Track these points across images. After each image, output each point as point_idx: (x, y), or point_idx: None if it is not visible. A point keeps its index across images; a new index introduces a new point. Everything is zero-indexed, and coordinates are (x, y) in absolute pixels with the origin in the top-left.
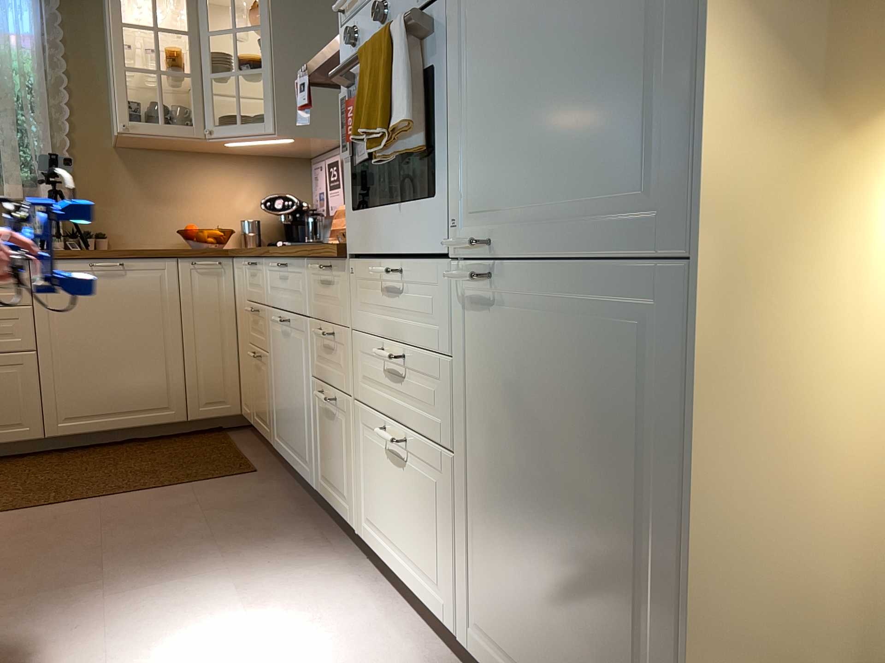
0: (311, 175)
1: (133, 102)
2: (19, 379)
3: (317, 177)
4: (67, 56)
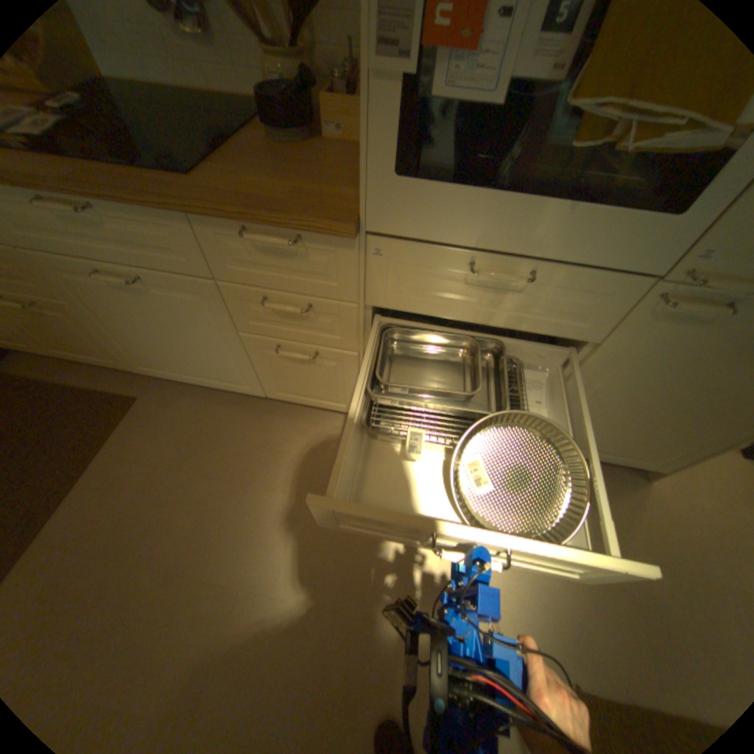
0: None
1: None
2: None
3: None
4: None
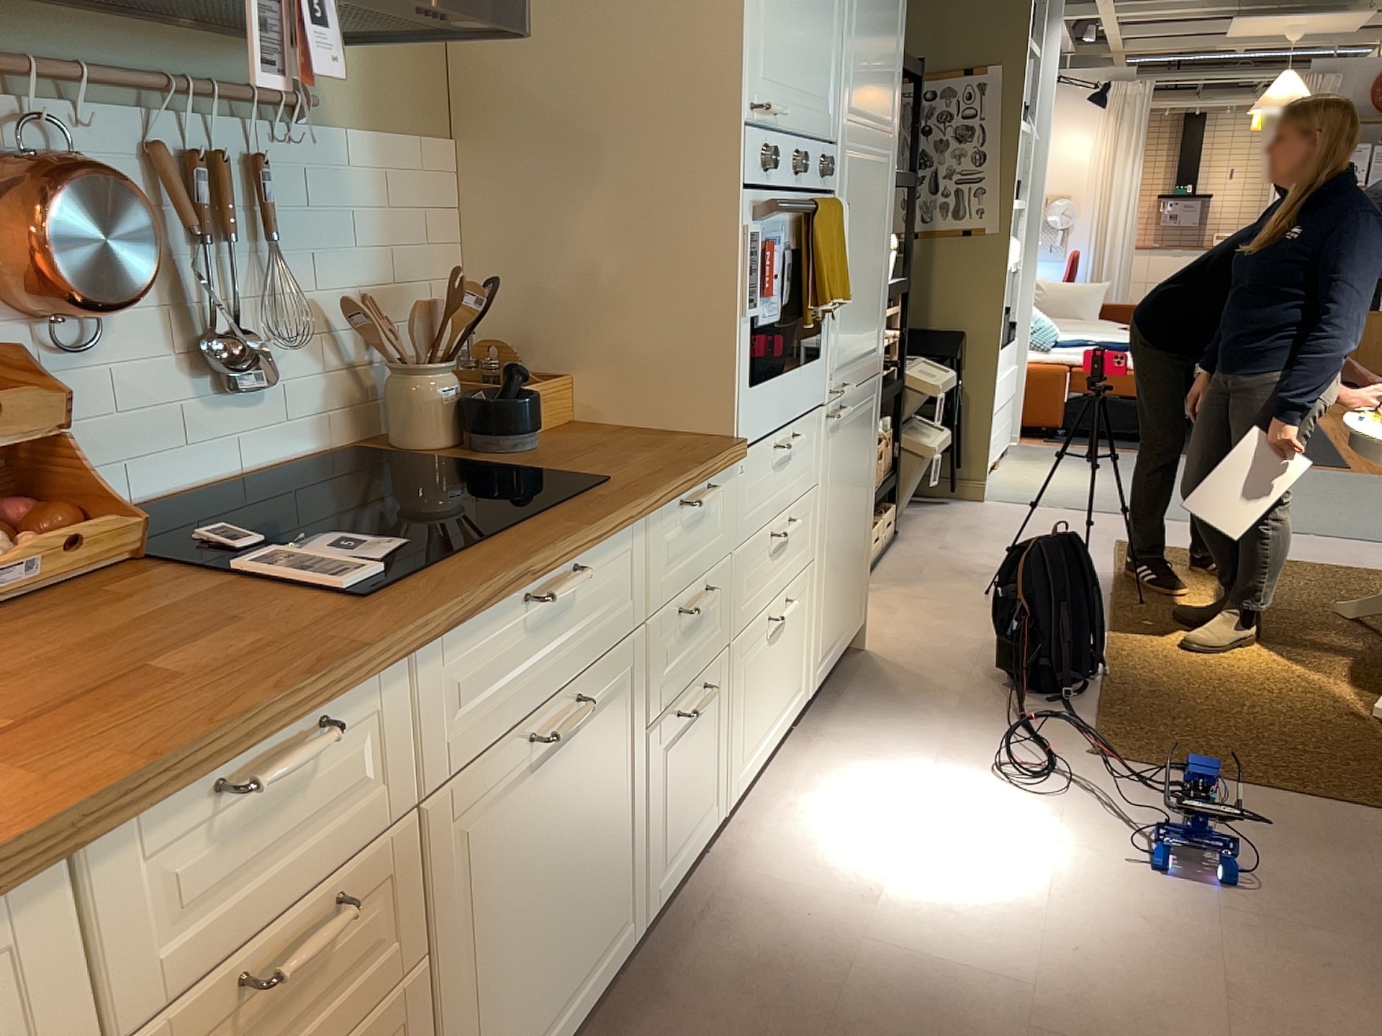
0: None
1: None
2: None
3: None
4: None
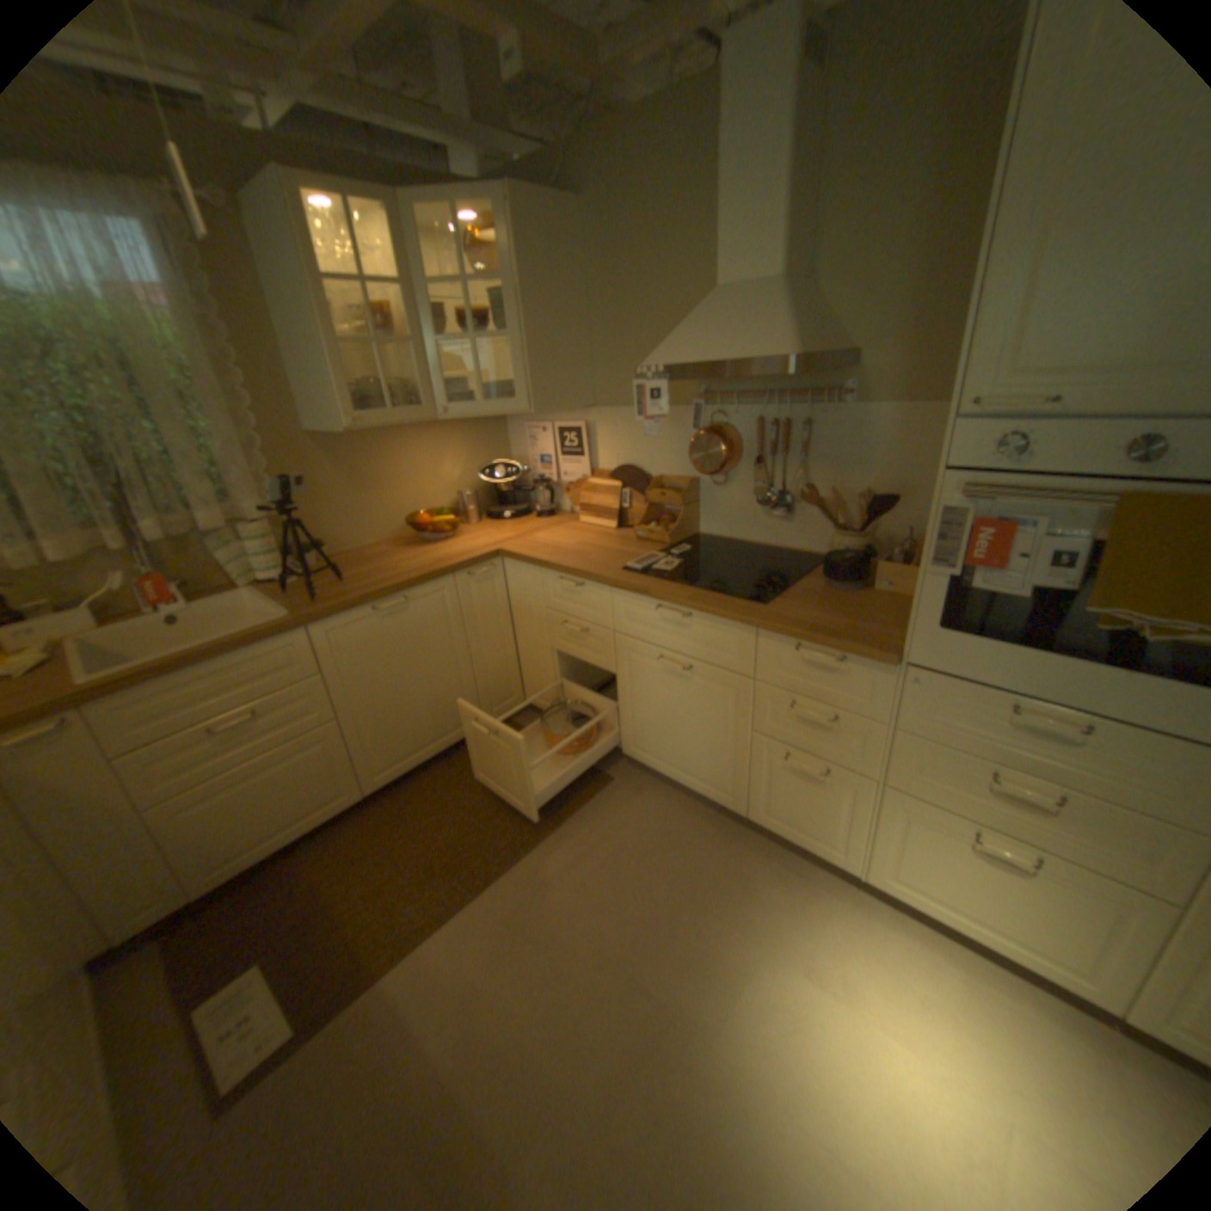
0: (505, 428)
1: (347, 385)
2: (326, 756)
3: (534, 440)
4: (213, 315)
